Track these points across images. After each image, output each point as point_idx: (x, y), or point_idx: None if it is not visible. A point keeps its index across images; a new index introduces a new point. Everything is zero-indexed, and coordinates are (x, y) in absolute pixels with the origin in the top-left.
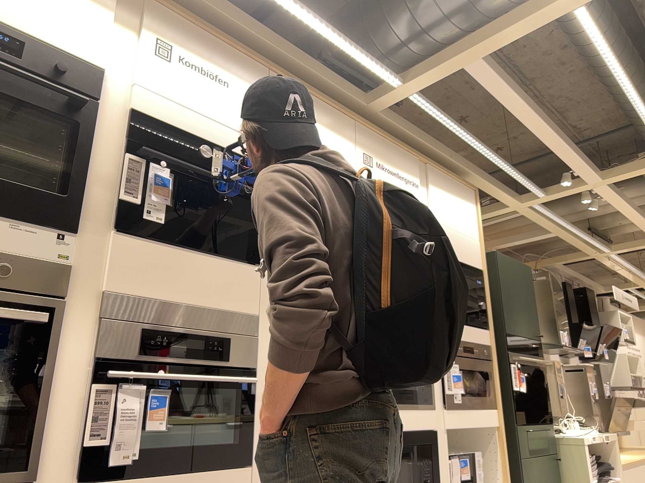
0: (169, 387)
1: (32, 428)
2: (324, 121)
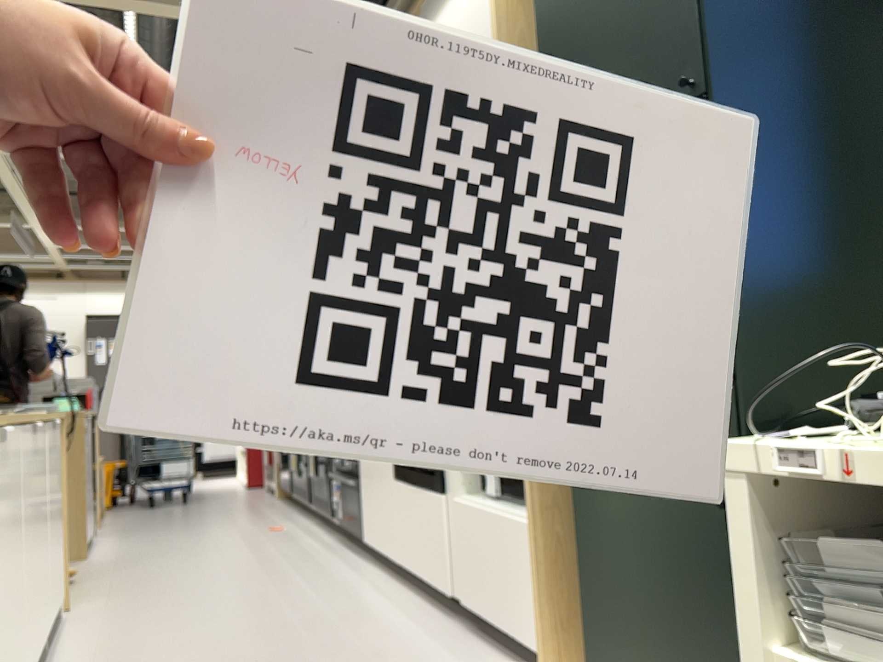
0: None
1: None
2: None
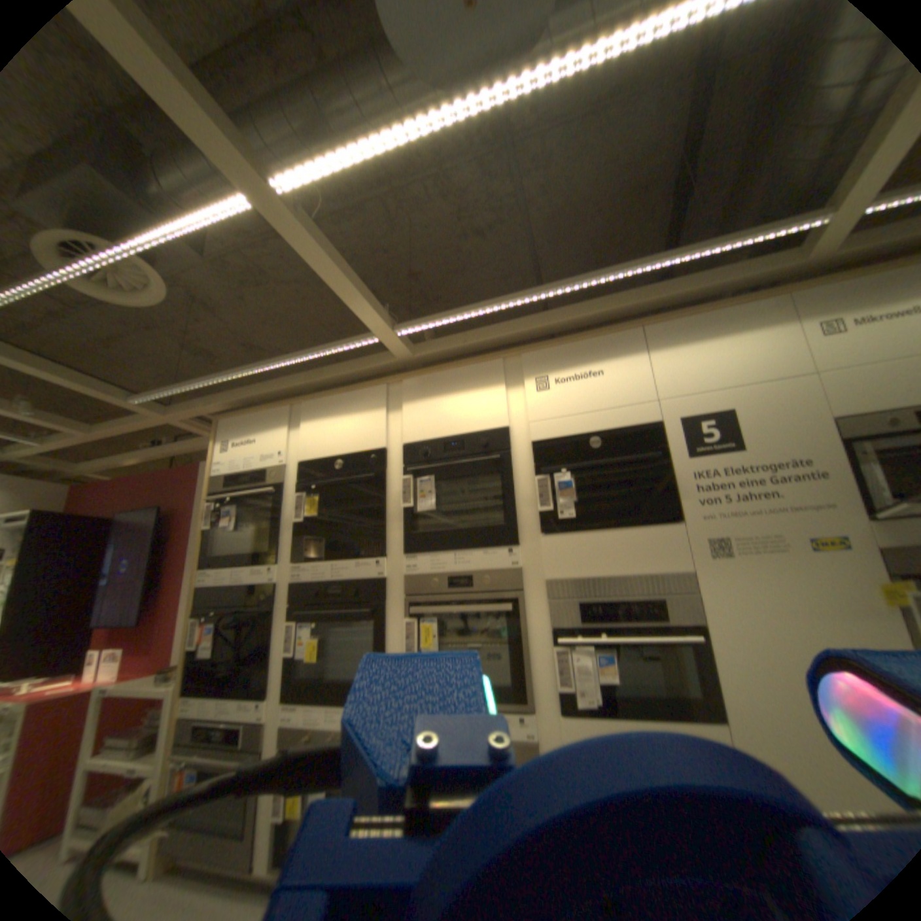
0: (613, 652)
1: (517, 682)
2: (733, 320)
